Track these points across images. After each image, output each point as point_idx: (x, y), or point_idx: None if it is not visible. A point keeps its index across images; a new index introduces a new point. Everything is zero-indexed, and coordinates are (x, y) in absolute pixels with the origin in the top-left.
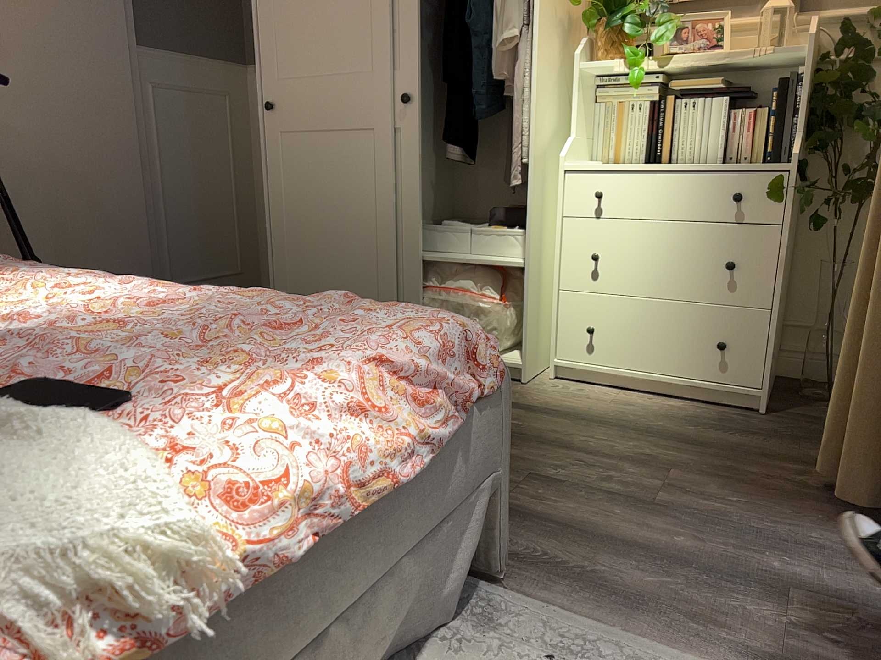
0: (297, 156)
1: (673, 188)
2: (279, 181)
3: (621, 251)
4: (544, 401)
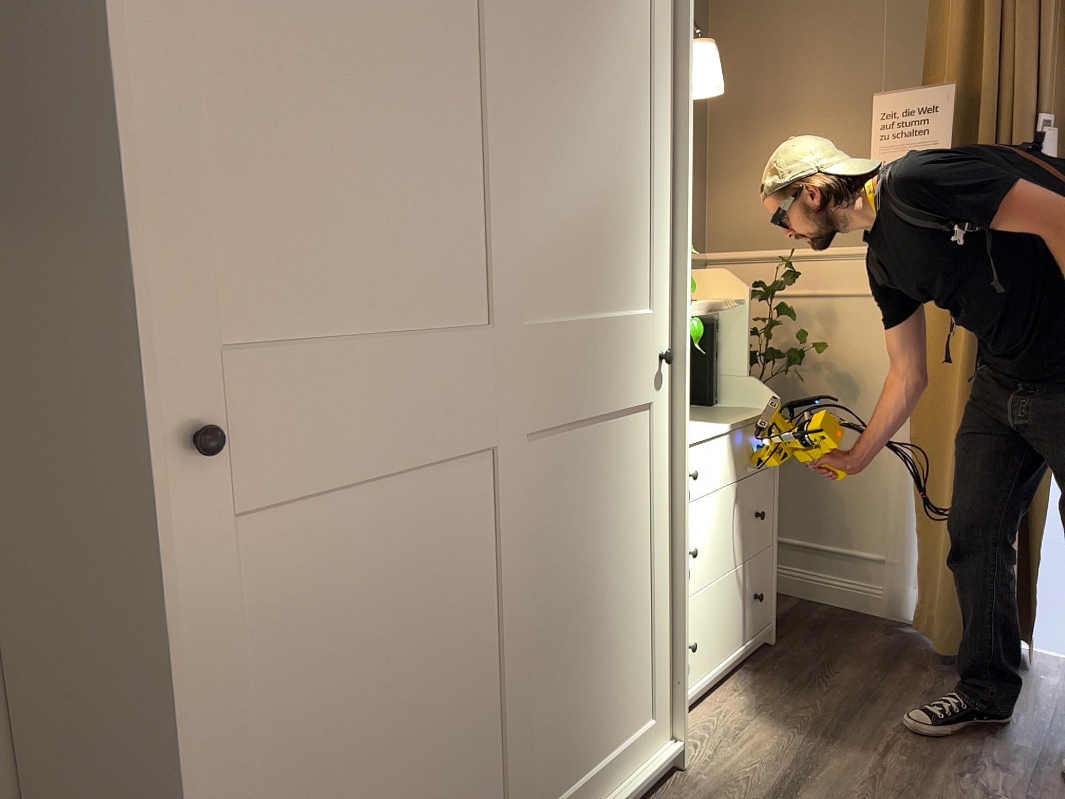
0: (294, 567)
1: (731, 450)
2: (228, 674)
3: (704, 535)
4: (754, 765)
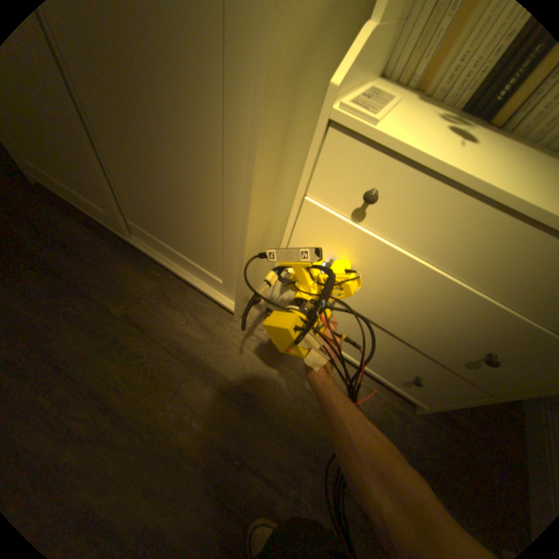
0: None
1: (507, 244)
2: None
3: (366, 269)
4: (242, 363)
